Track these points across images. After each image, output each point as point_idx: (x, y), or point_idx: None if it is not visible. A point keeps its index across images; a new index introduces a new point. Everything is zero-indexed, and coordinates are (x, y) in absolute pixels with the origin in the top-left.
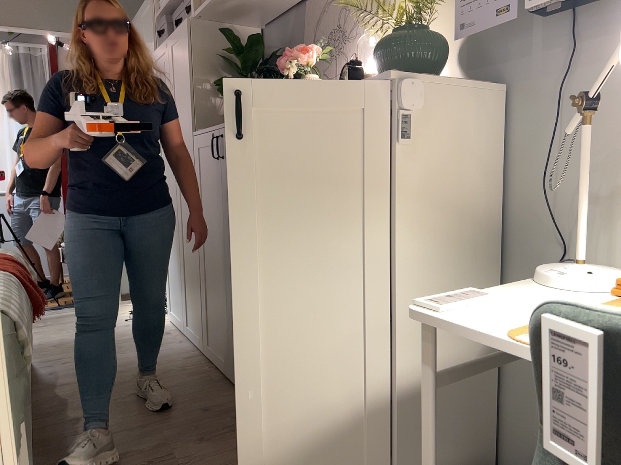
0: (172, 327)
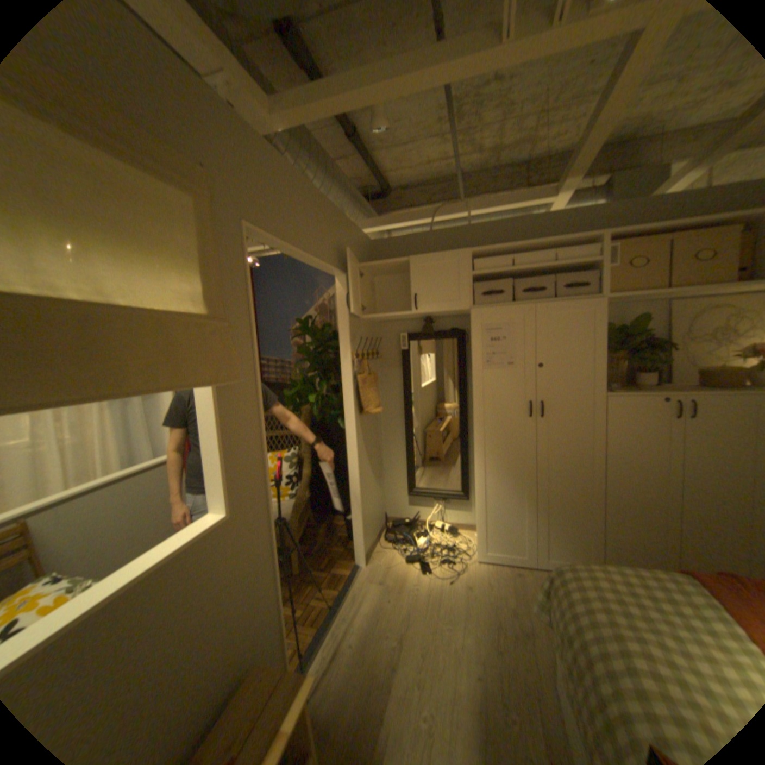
0: (501, 569)
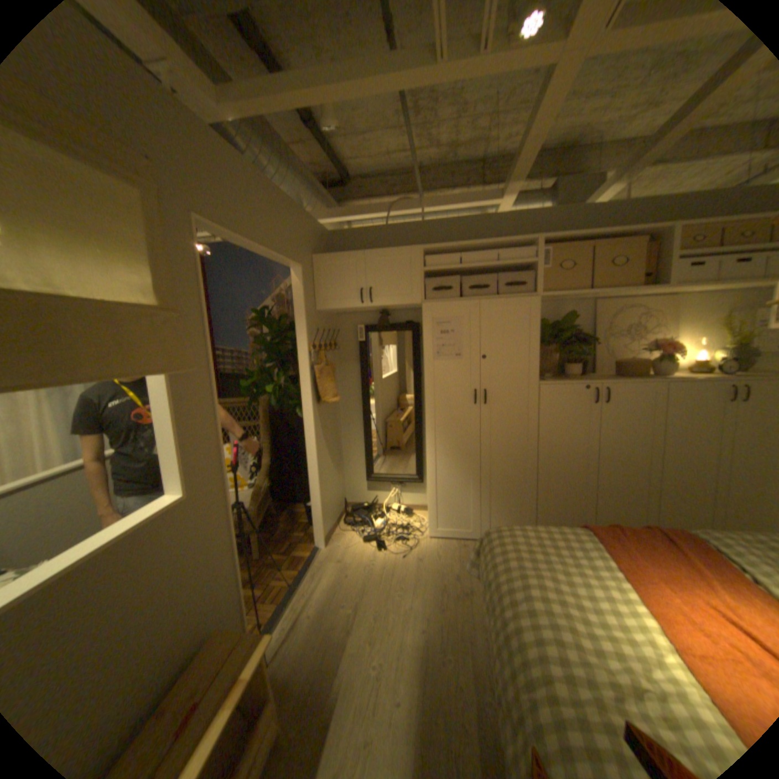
0: (450, 541)
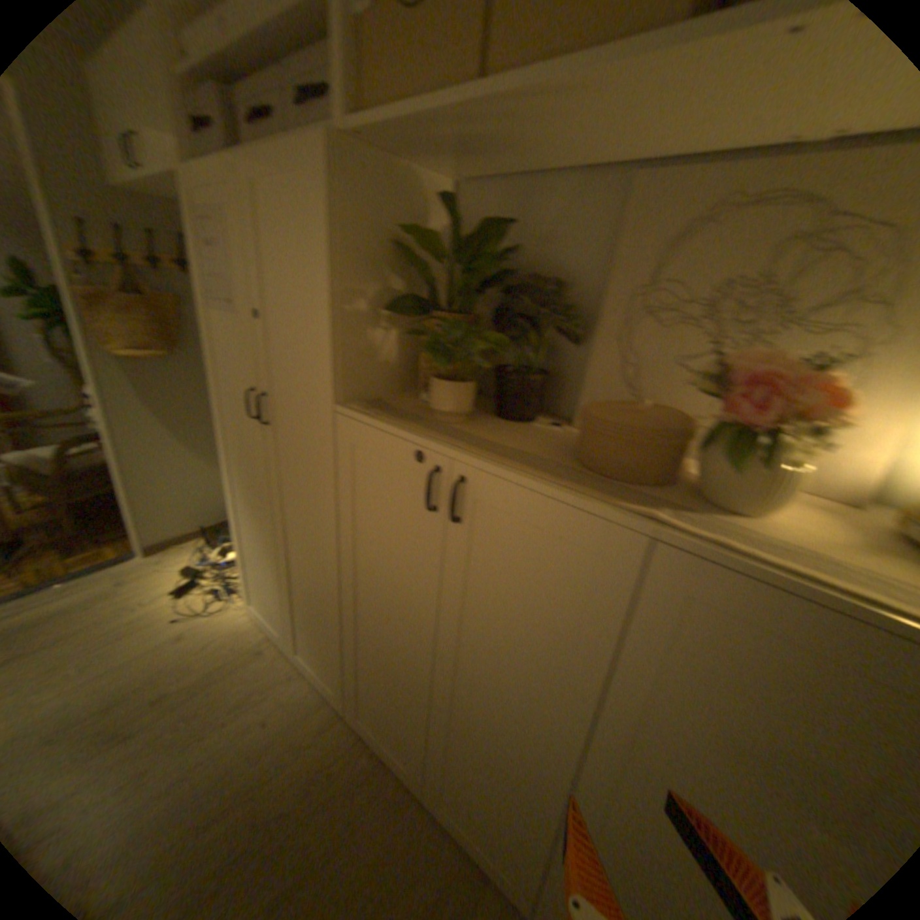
0: (257, 632)
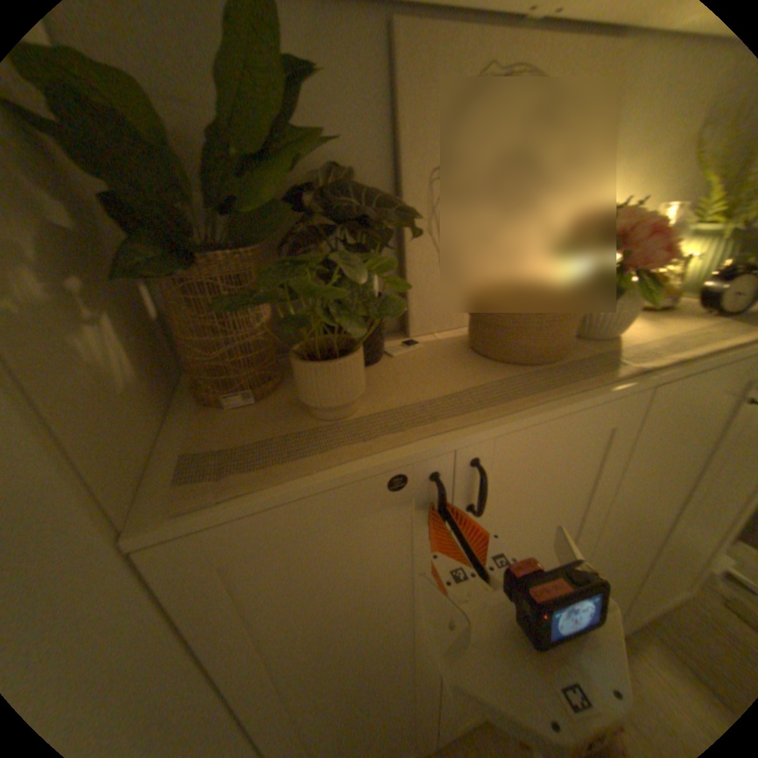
0: None
